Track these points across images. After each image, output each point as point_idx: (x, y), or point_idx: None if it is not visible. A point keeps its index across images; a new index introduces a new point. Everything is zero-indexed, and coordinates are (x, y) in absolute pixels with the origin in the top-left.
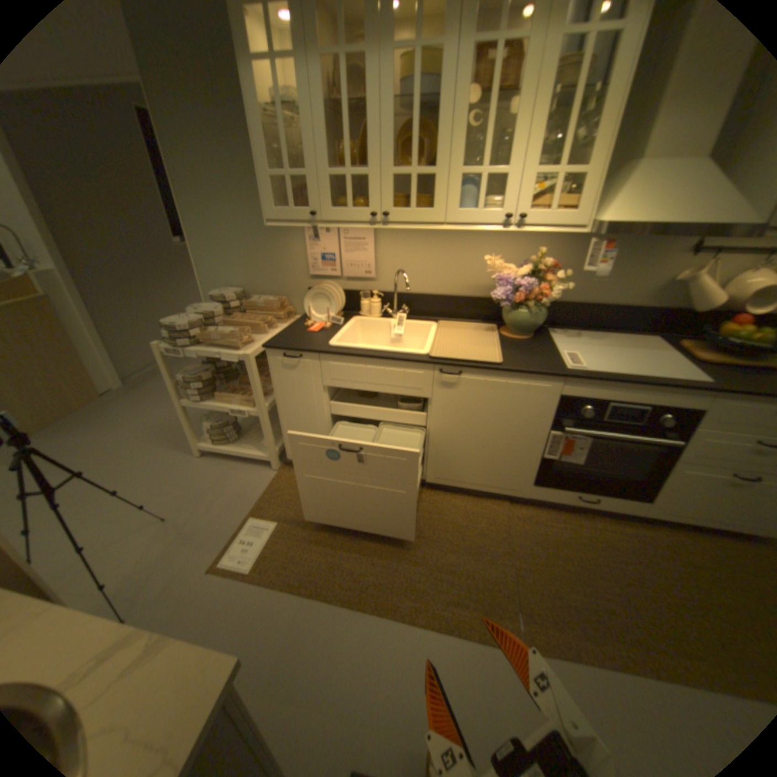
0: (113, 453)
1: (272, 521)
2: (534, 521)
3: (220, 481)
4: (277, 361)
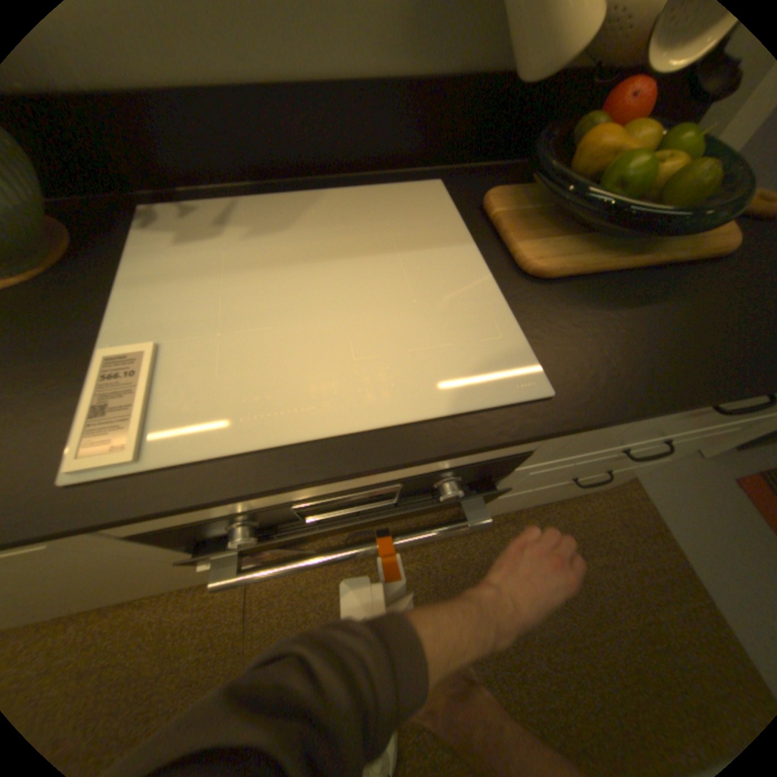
0: None
1: None
2: (286, 597)
3: None
4: None
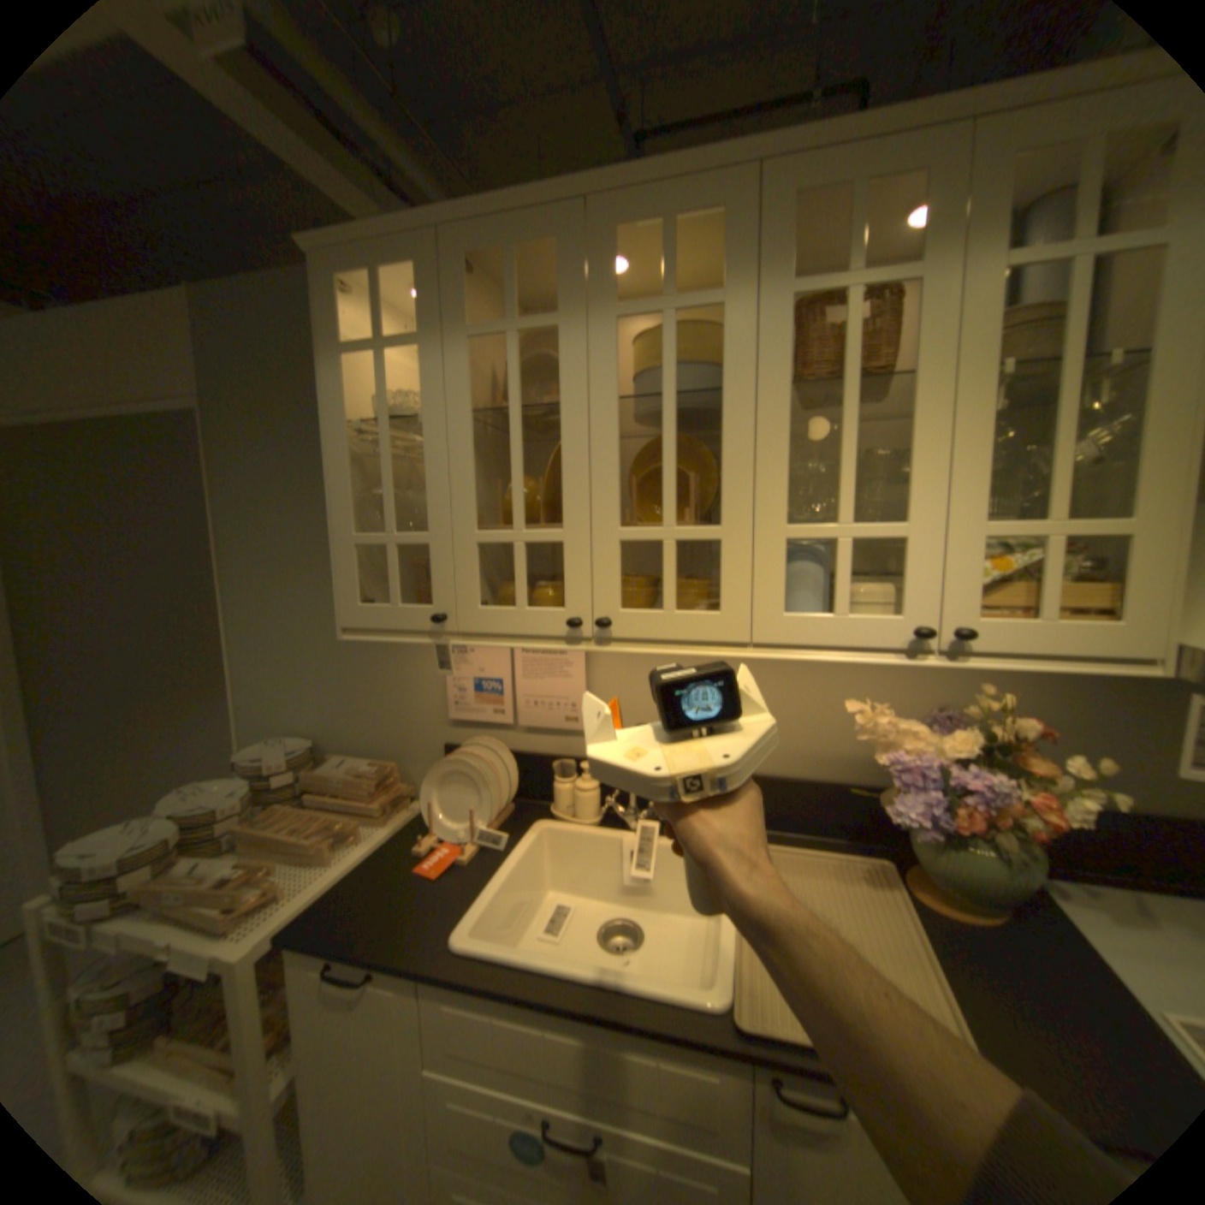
0: None
1: None
2: None
3: None
4: (307, 984)
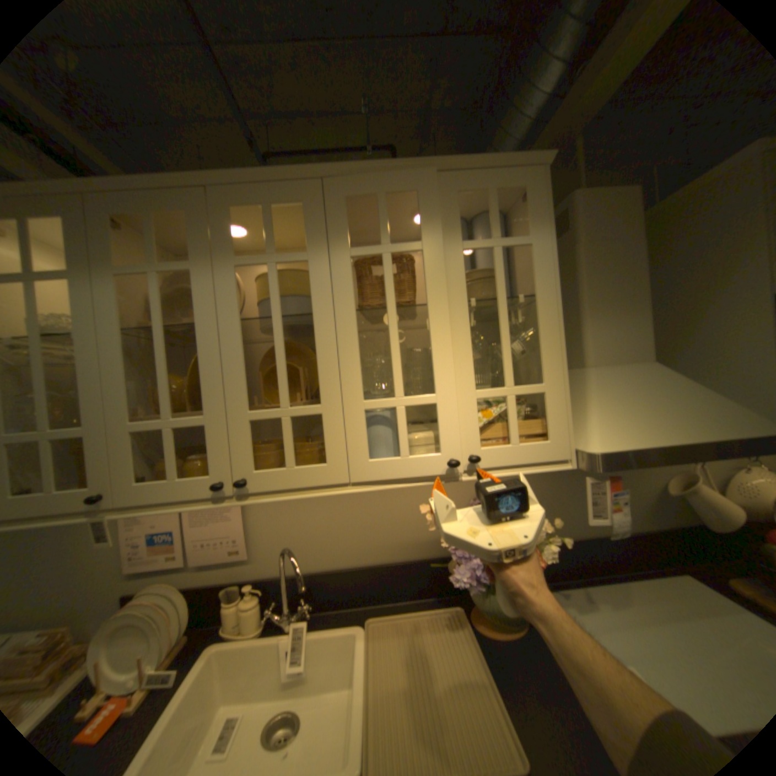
0: None
1: None
2: None
3: None
4: None
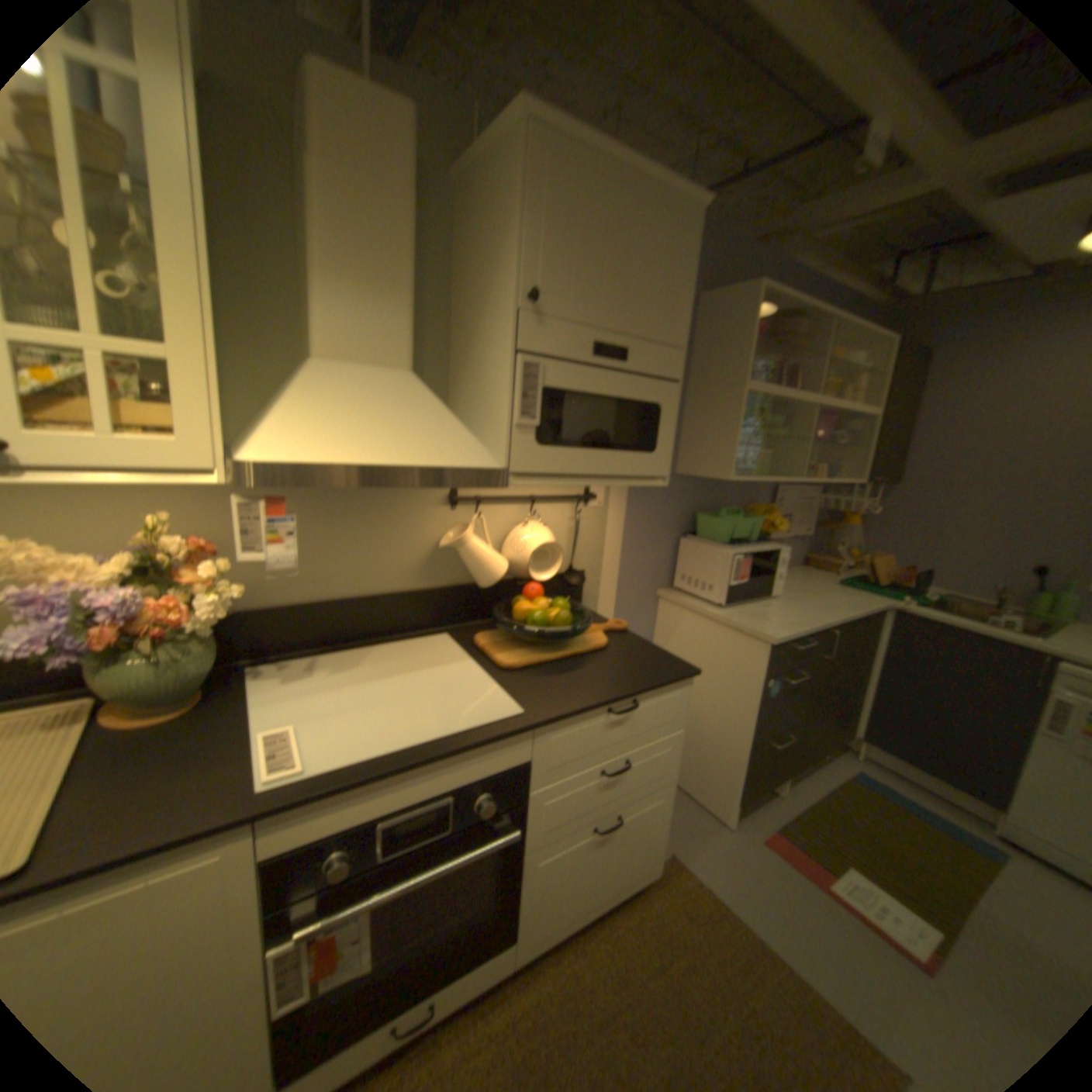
0: None
1: None
2: None
3: None
4: None
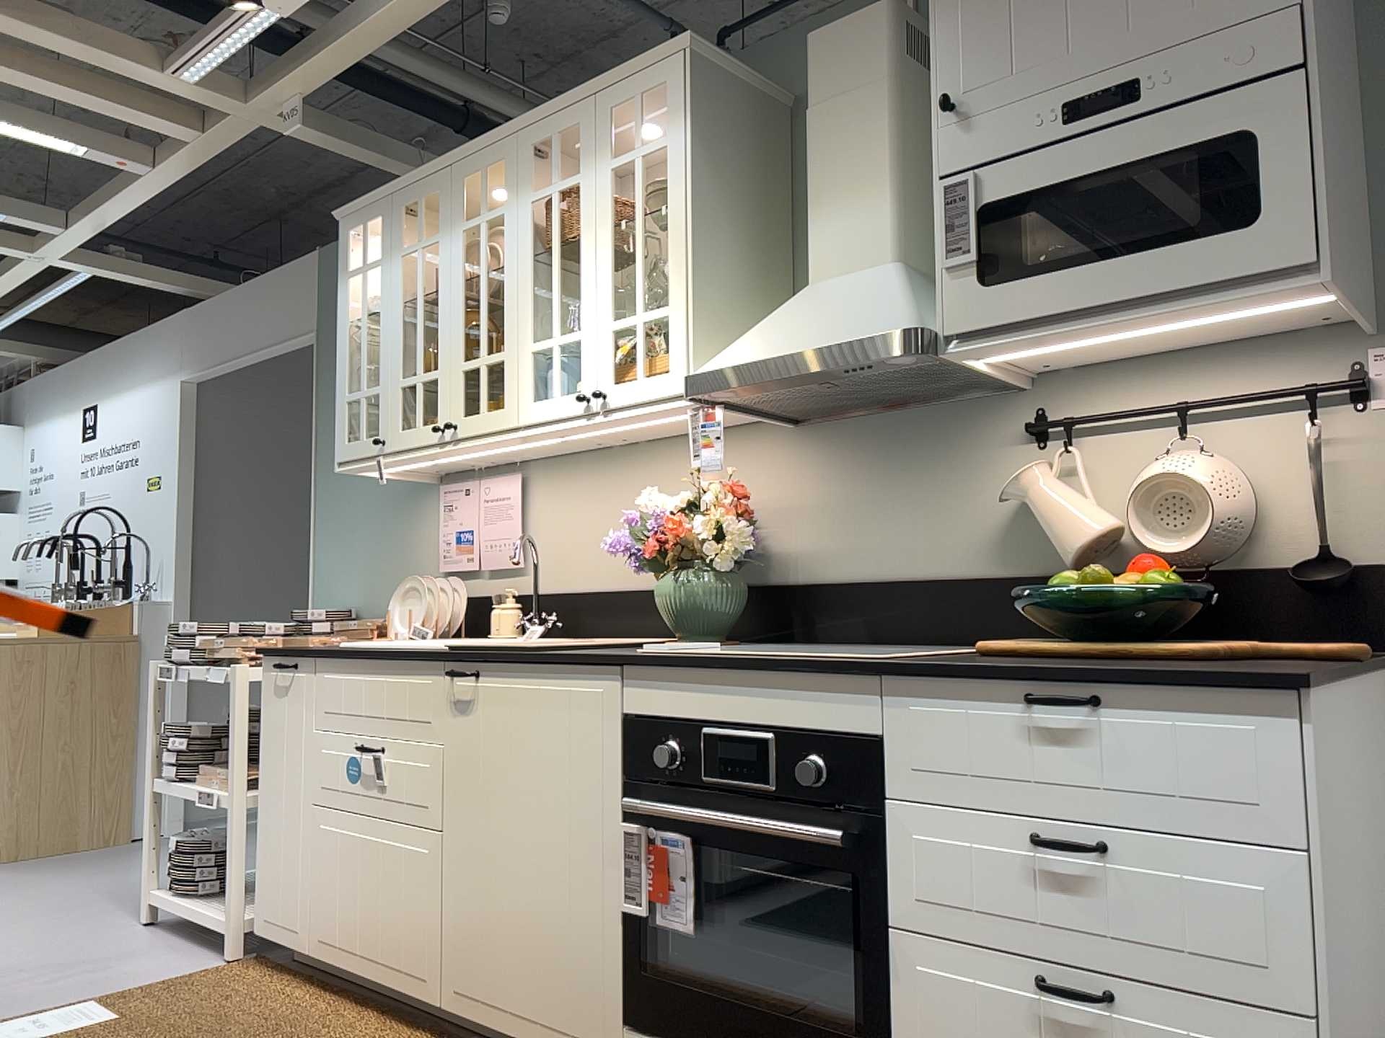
0: (50, 897)
1: (116, 1014)
2: None
3: (129, 955)
4: (271, 679)
